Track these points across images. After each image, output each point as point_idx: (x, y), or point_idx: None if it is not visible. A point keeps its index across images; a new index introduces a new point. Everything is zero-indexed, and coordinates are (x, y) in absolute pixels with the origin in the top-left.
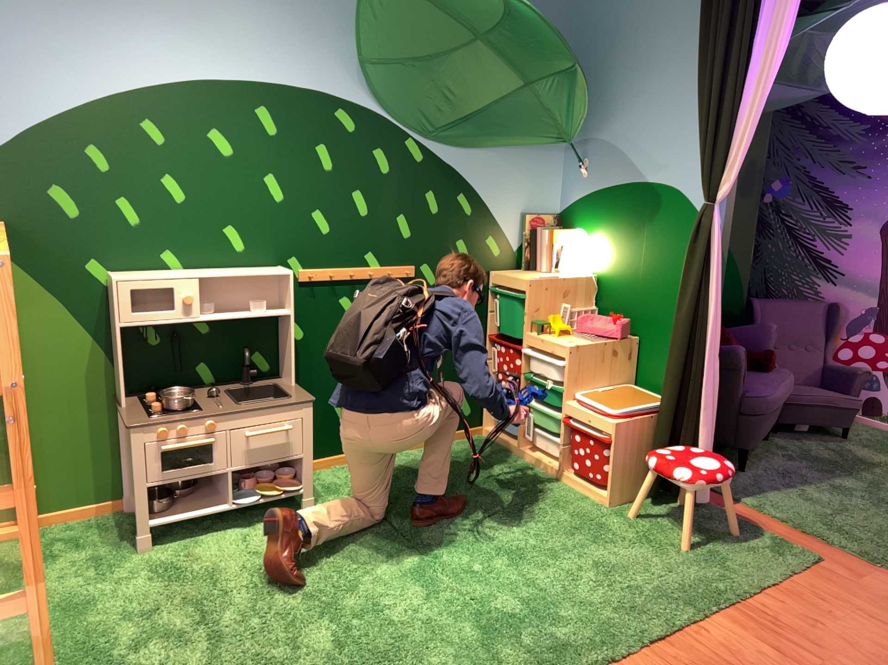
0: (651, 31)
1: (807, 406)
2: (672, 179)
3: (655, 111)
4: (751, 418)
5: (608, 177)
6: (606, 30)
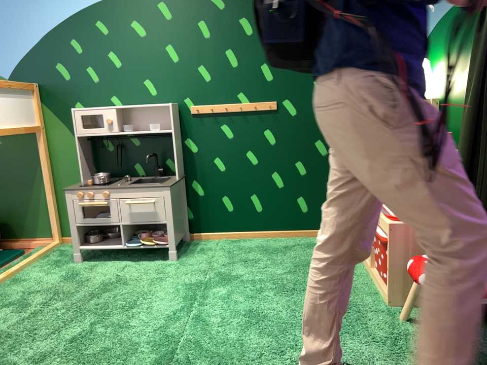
0: None
1: None
2: None
3: None
4: None
5: None
6: None
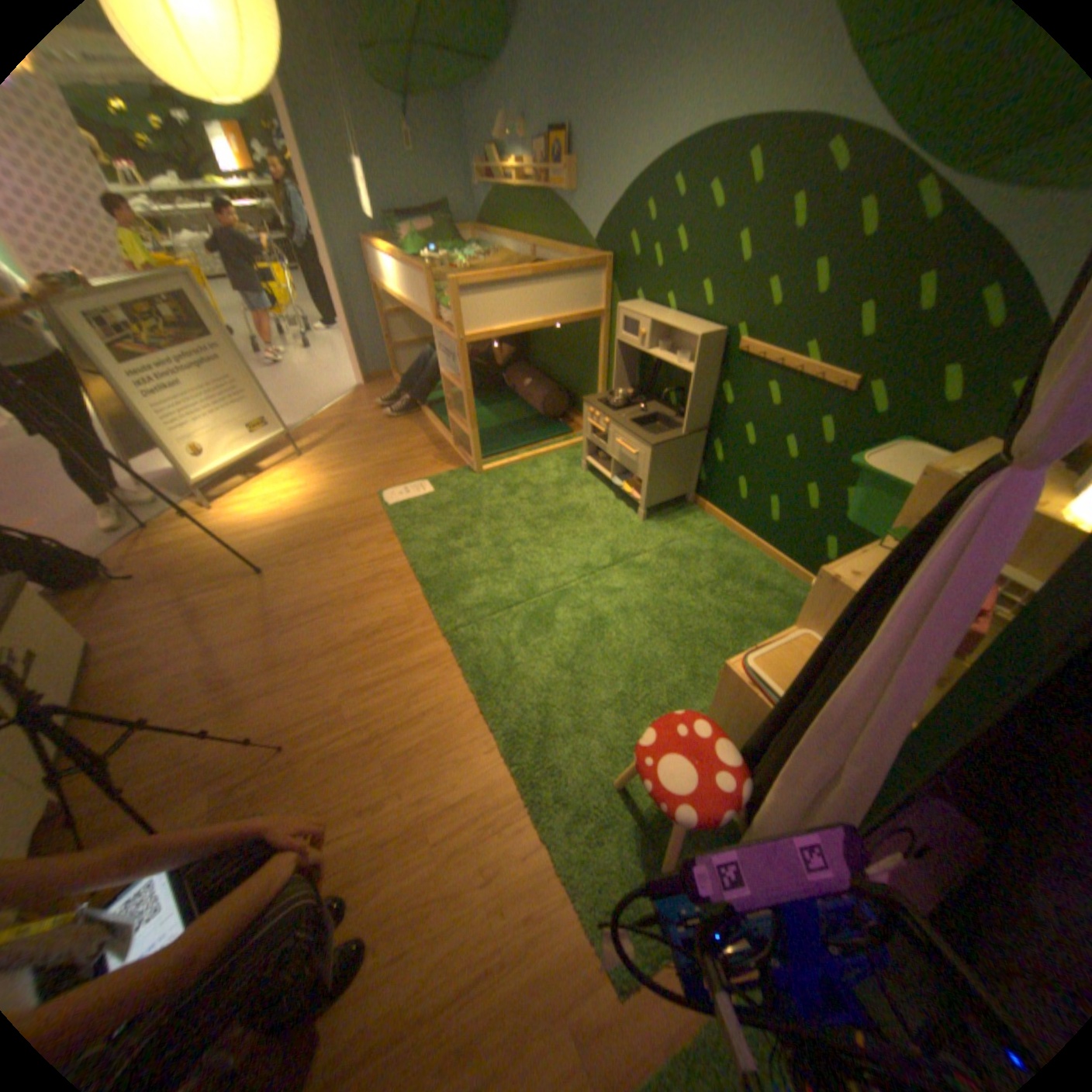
0: None
1: None
2: None
3: None
4: None
5: None
6: None
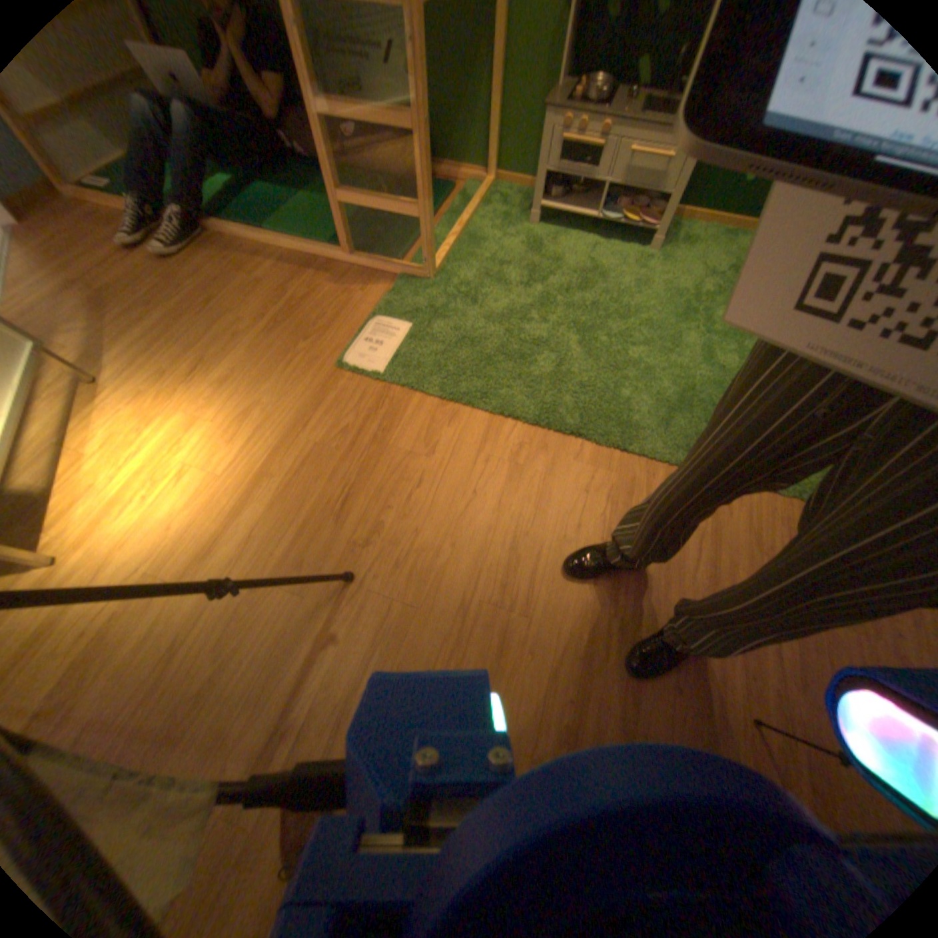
0: None
1: None
2: None
3: None
4: None
5: None
6: None
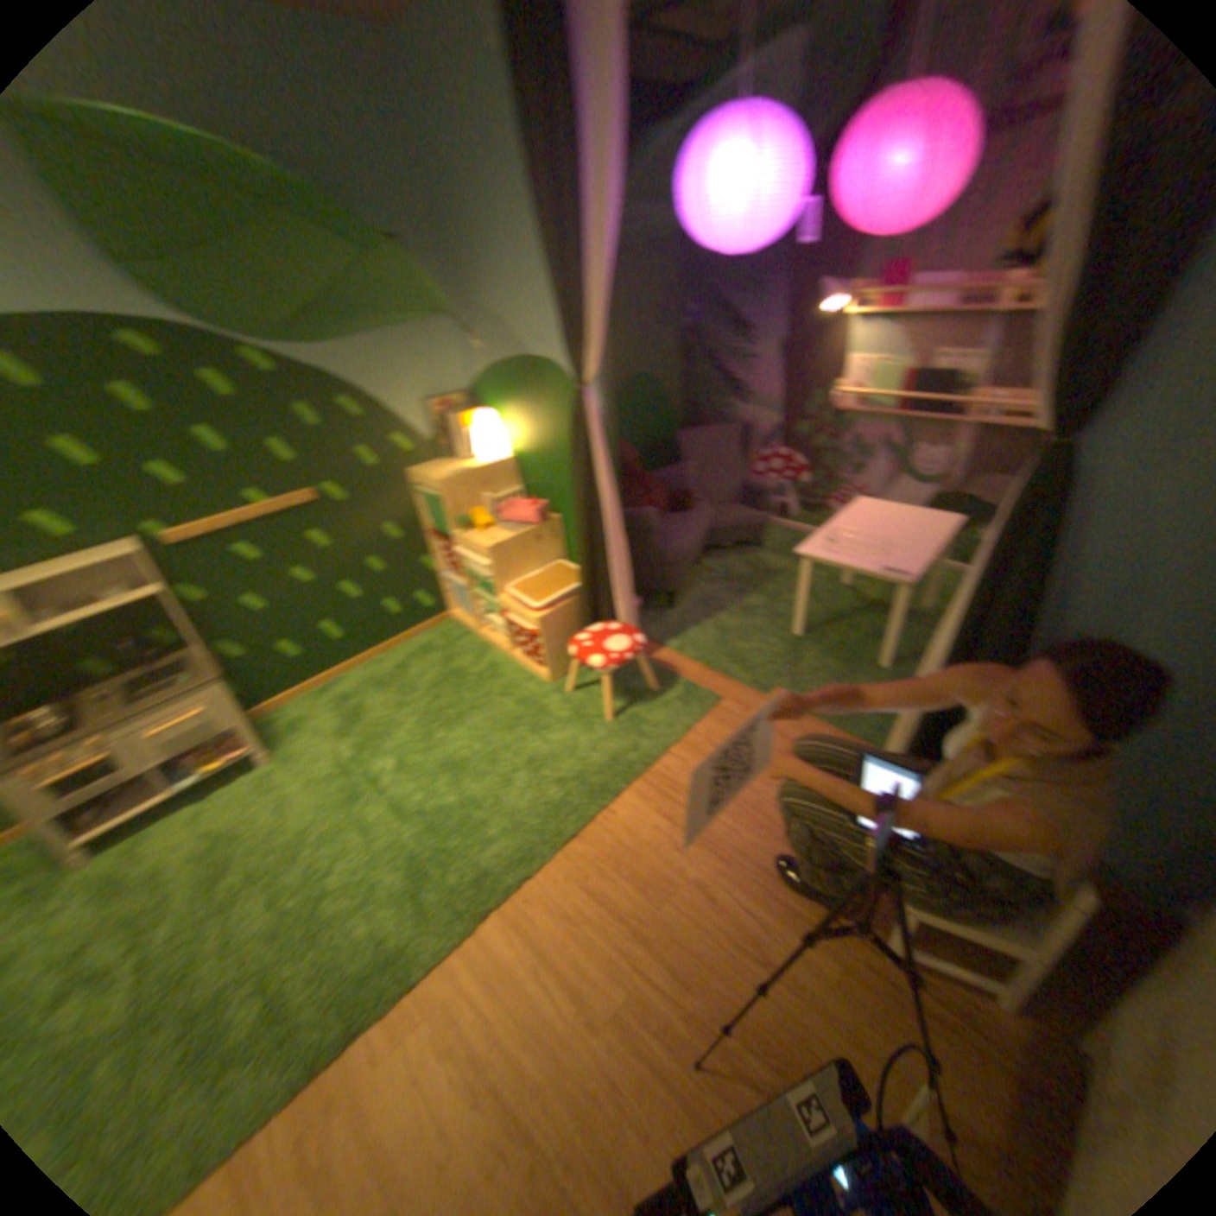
0: (491, 151)
1: (734, 530)
2: (553, 349)
3: (519, 264)
4: (676, 568)
5: (498, 347)
6: (448, 150)
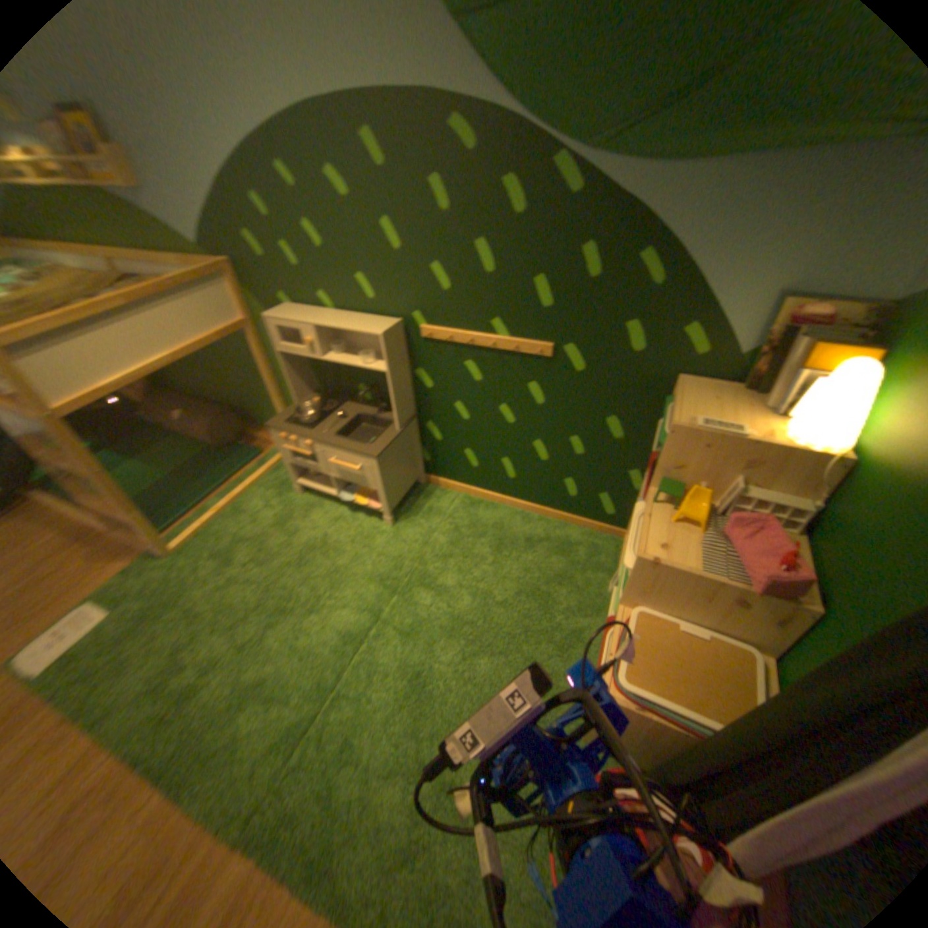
0: None
1: None
2: None
3: None
4: None
5: None
6: None
